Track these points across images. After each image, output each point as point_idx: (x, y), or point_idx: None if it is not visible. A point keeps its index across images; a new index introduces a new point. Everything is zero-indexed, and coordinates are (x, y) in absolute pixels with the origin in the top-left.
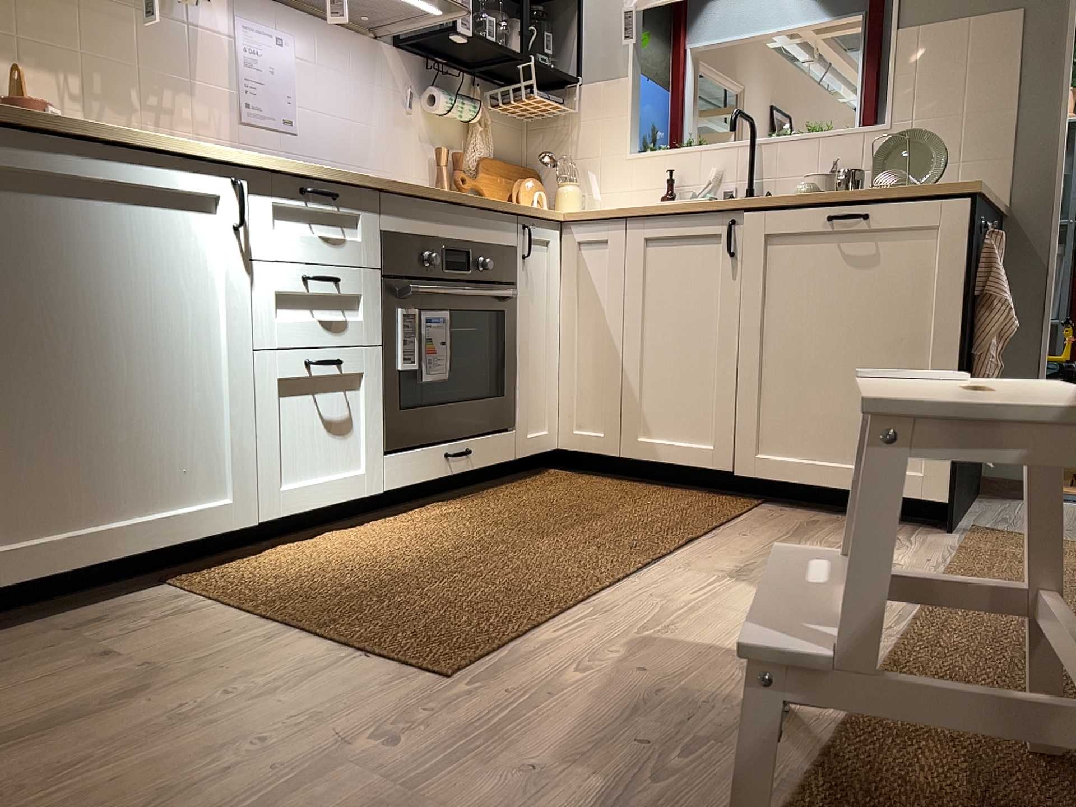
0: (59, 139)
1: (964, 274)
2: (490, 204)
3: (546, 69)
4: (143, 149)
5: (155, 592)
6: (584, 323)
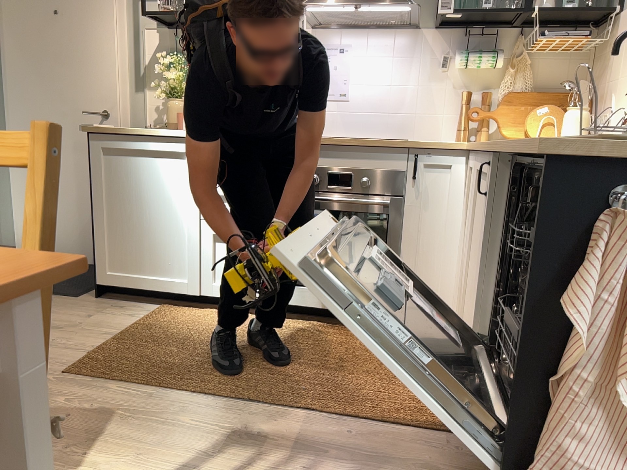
0: (124, 135)
1: (542, 278)
2: (373, 144)
3: (559, 11)
4: (152, 135)
5: (147, 307)
6: (466, 235)
